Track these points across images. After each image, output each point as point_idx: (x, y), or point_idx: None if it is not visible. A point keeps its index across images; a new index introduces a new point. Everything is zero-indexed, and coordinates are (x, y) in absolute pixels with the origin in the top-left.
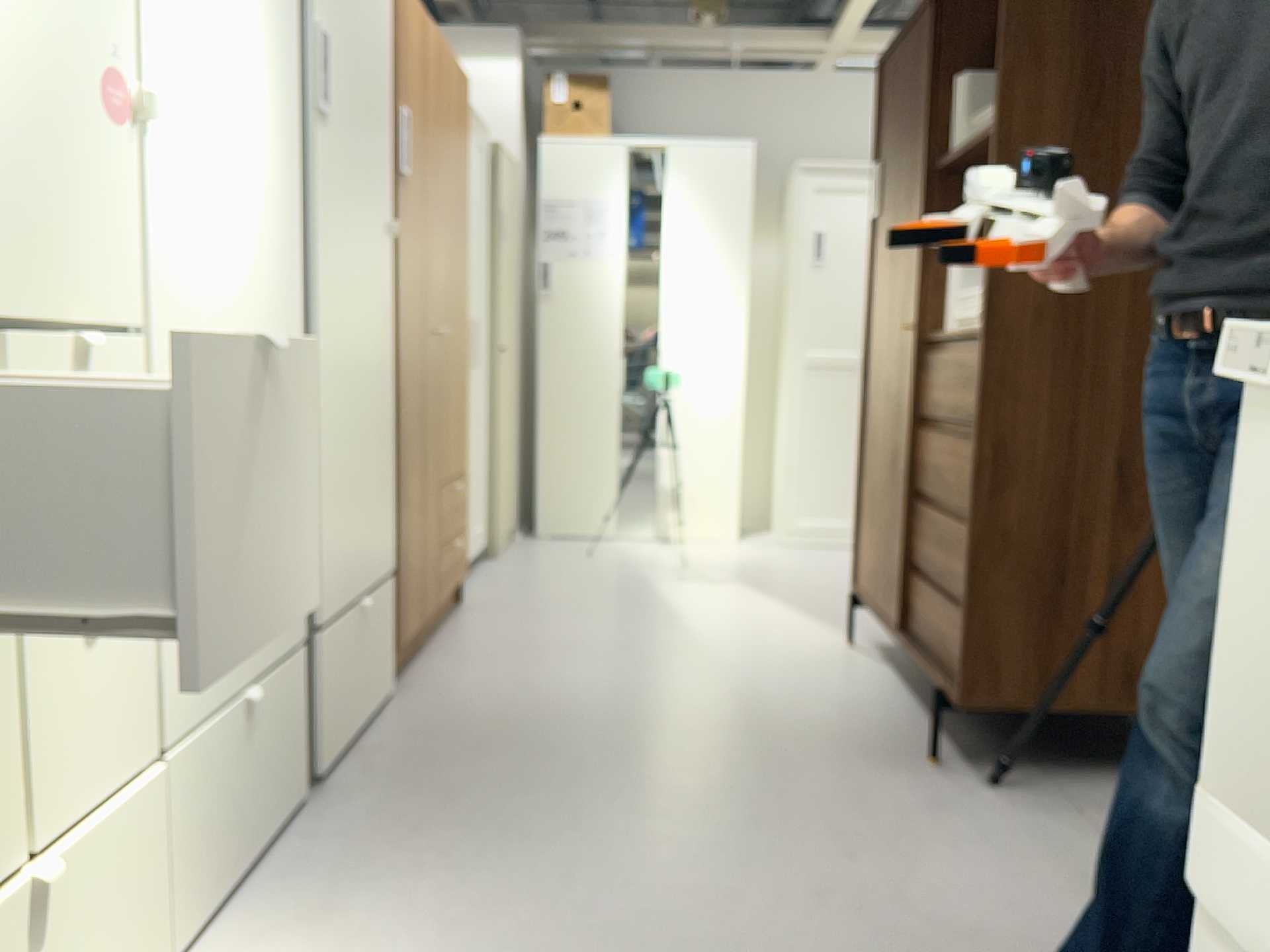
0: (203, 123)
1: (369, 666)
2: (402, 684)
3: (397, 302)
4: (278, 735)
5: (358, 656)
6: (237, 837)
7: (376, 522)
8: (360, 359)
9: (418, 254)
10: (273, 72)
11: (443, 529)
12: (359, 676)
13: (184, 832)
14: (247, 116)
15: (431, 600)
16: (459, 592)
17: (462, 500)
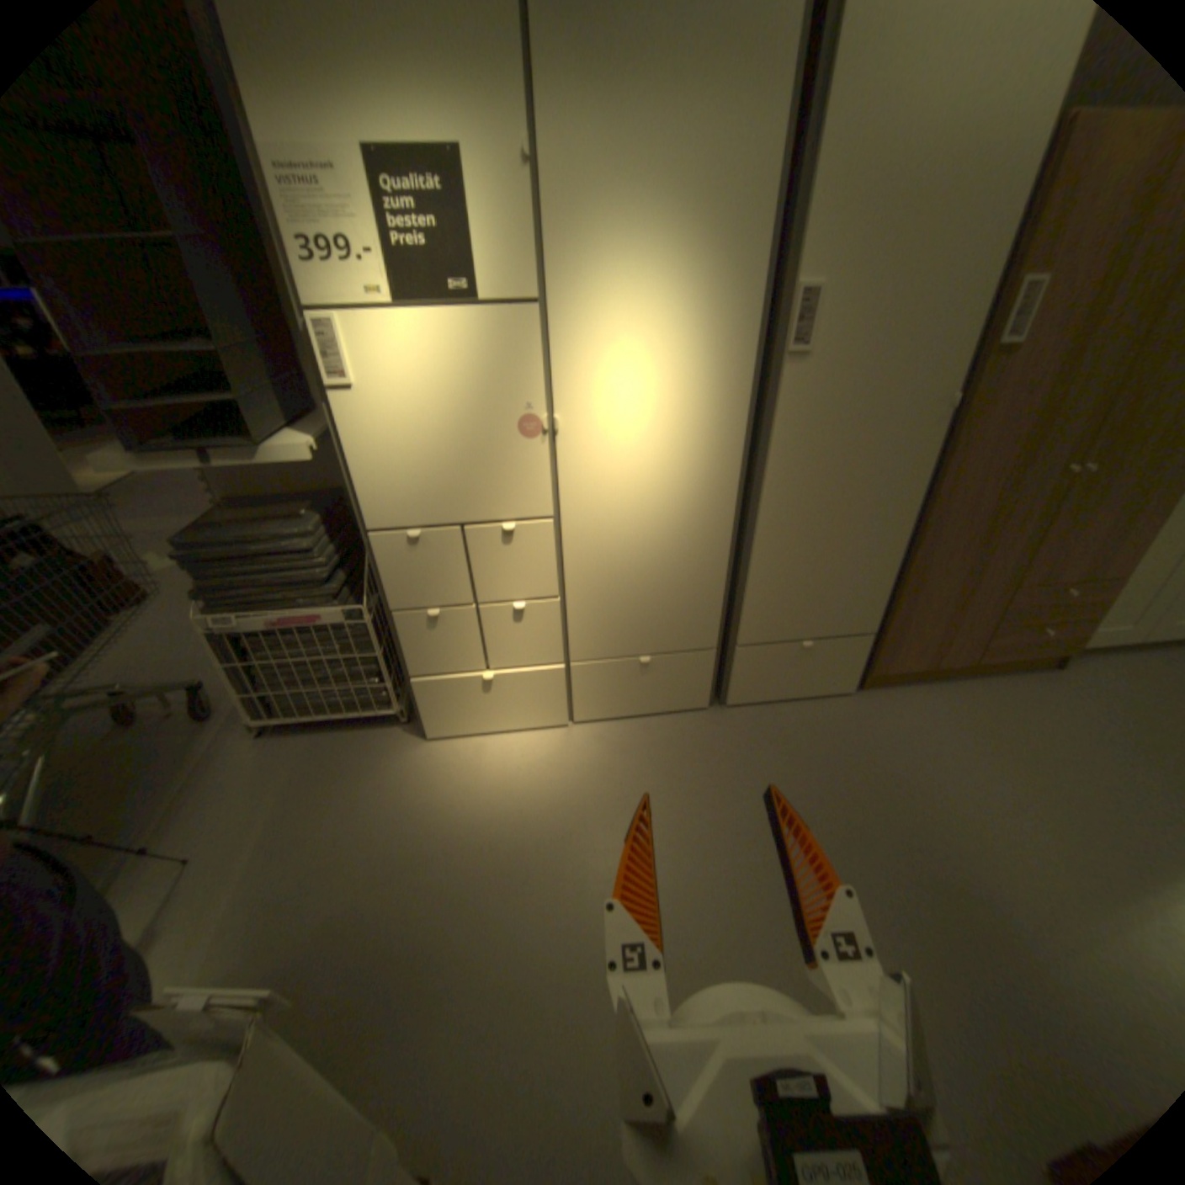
0: (625, 413)
1: (815, 674)
2: (878, 693)
3: (954, 458)
4: (681, 679)
5: (798, 667)
6: (633, 702)
7: (850, 604)
8: (847, 508)
9: (1037, 407)
10: (722, 351)
11: (1017, 618)
12: (796, 676)
13: (589, 689)
14: (680, 392)
15: (964, 659)
16: (1067, 663)
17: (1094, 601)
